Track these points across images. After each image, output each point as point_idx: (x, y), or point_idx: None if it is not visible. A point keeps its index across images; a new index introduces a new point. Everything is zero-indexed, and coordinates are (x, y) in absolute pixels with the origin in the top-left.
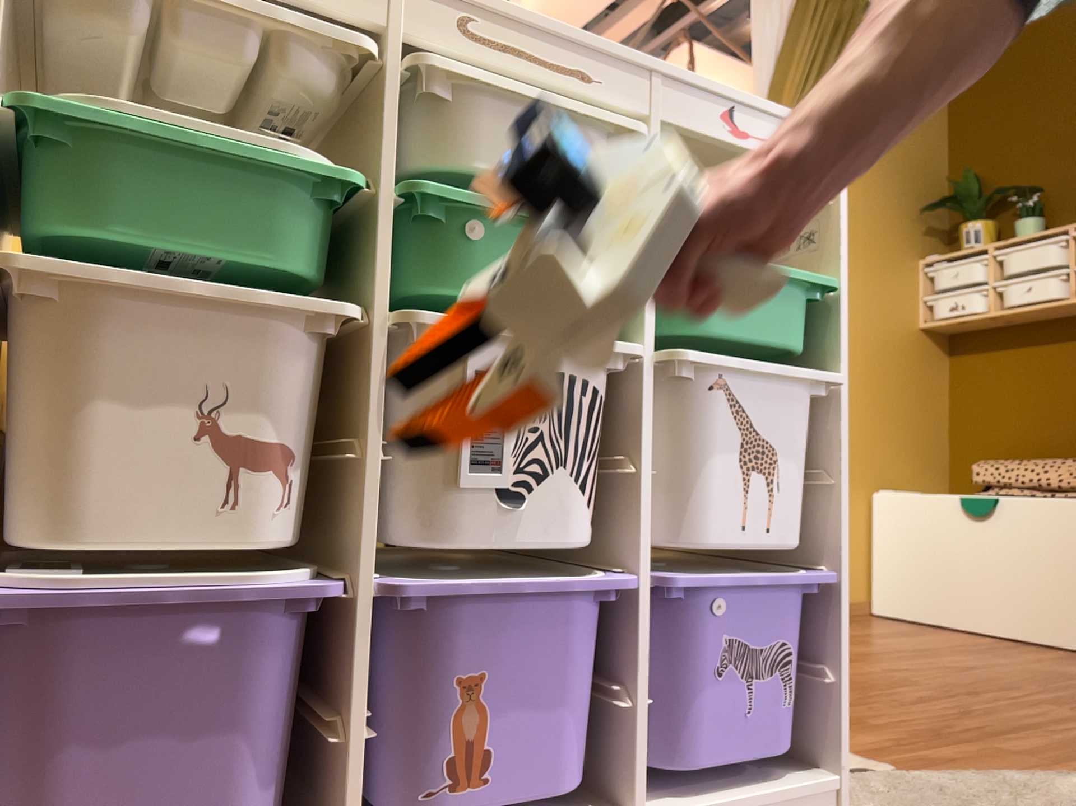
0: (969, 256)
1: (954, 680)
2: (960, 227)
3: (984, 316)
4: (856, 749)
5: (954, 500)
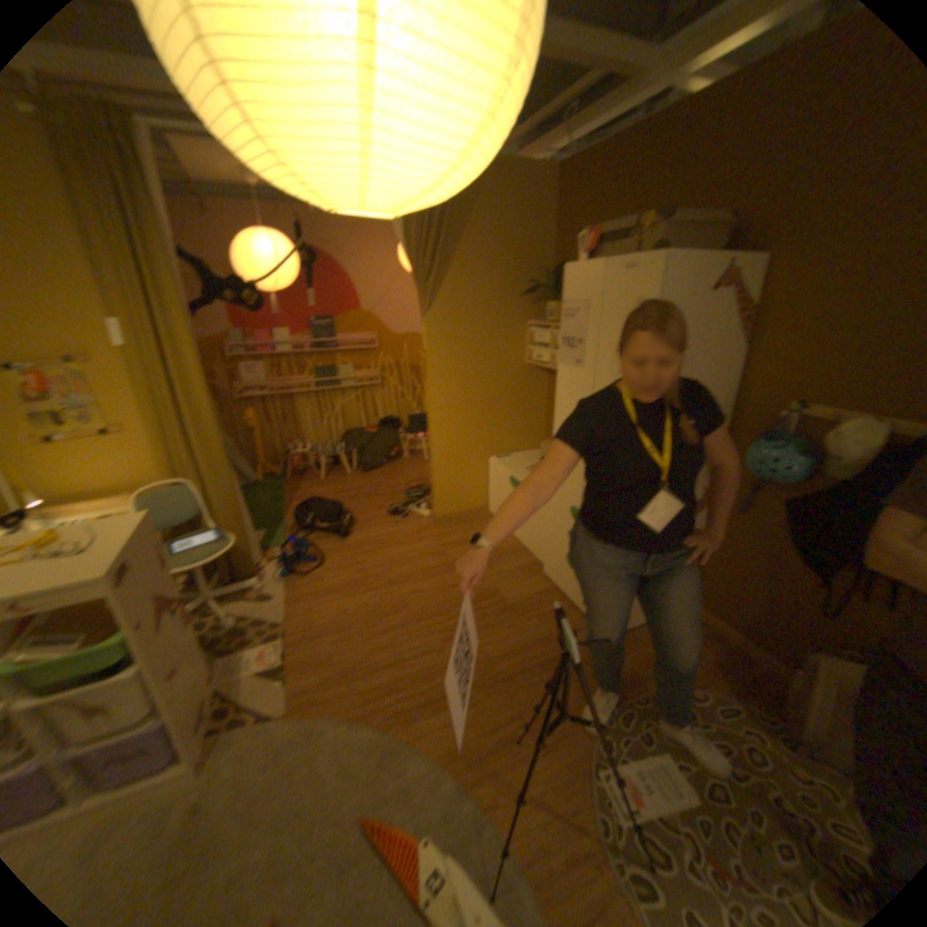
0: (550, 326)
1: (426, 610)
2: (549, 304)
3: (550, 368)
4: (288, 700)
5: (508, 481)
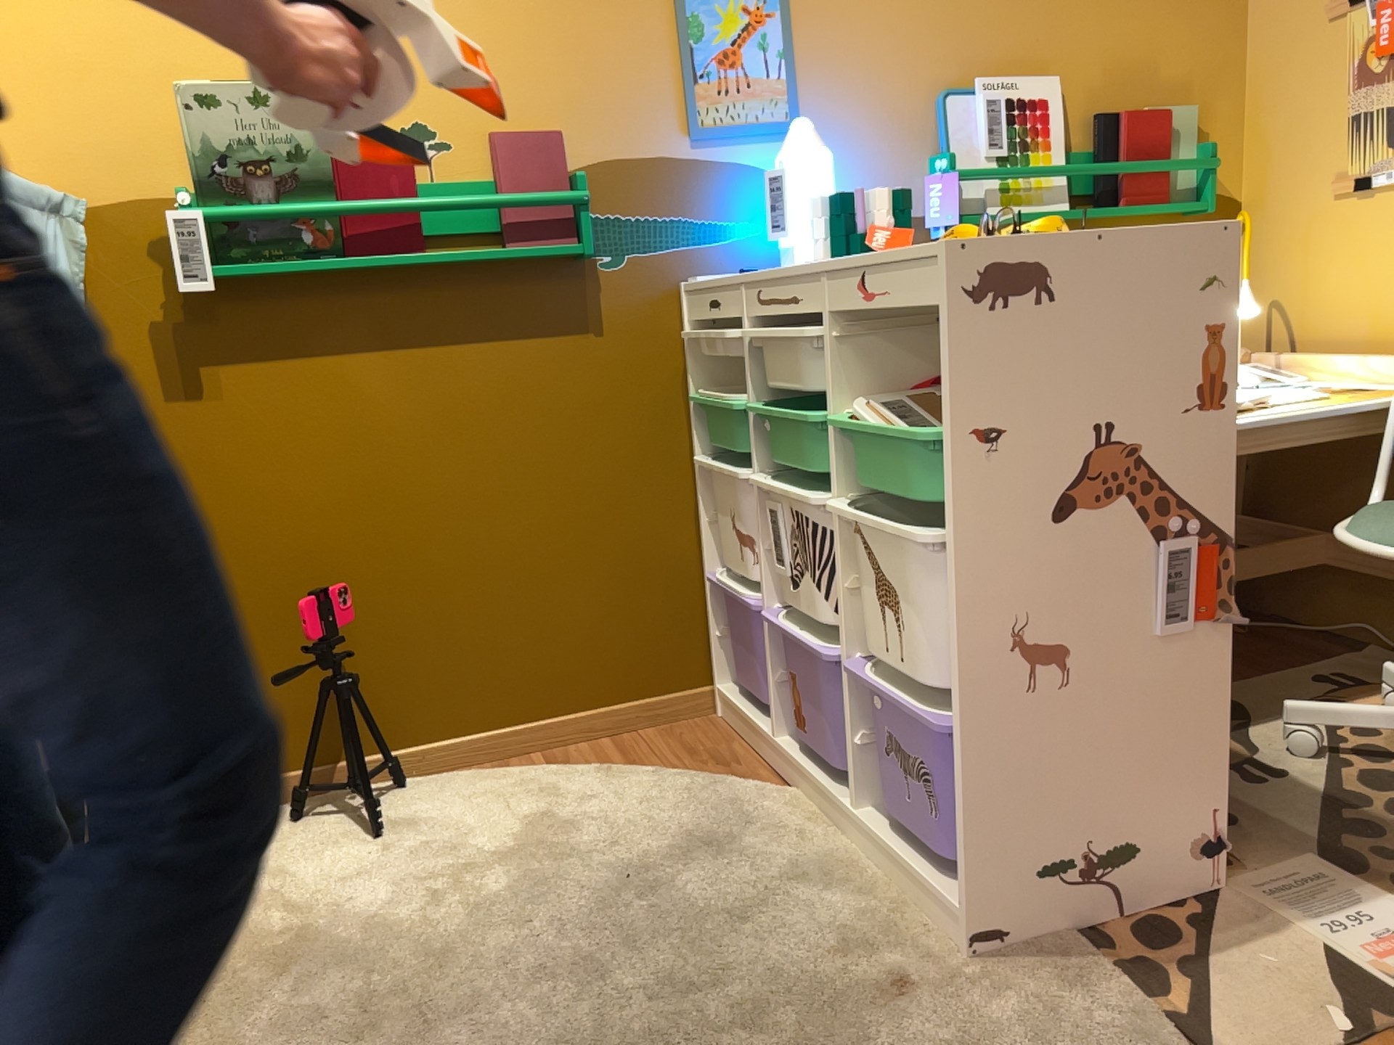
0: None
1: None
2: None
3: None
4: None
5: None
